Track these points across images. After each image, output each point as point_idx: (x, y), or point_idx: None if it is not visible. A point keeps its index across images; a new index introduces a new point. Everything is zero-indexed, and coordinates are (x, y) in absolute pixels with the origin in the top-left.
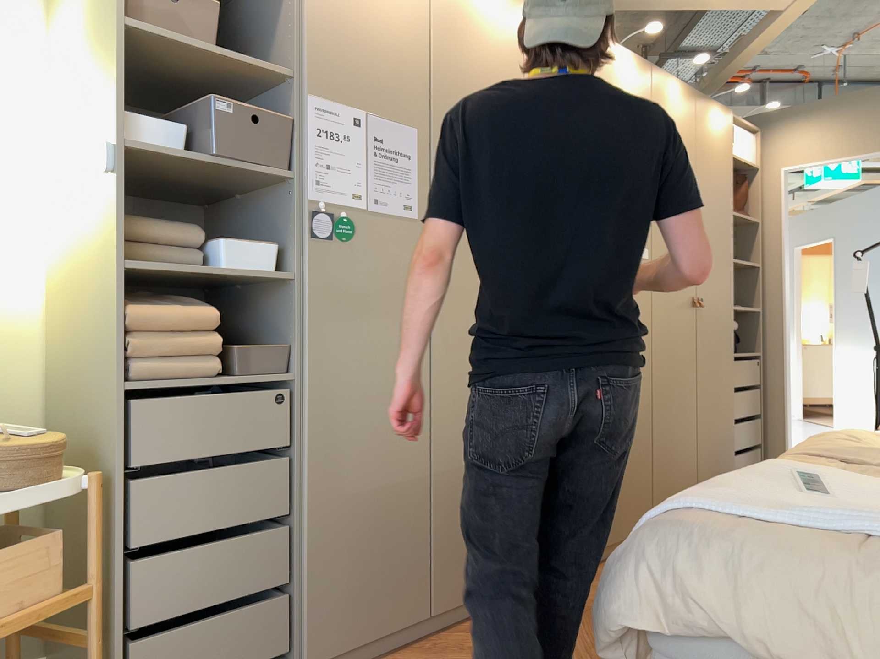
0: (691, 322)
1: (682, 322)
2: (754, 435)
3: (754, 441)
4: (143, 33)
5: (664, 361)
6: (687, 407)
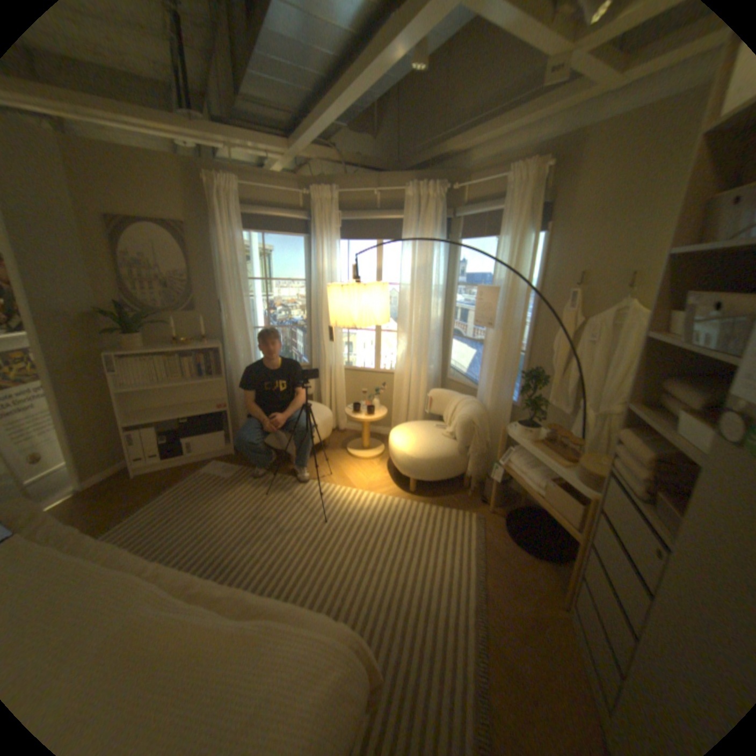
0: None
1: None
2: None
3: None
4: (679, 253)
5: None
6: None
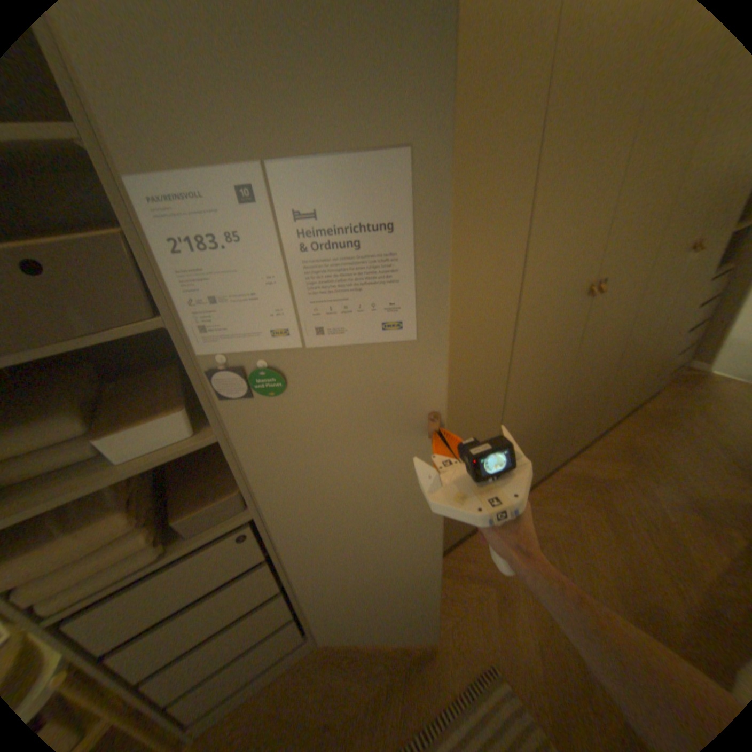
0: (681, 272)
1: (673, 275)
2: (695, 338)
3: (693, 343)
4: None
5: (643, 320)
6: (649, 347)
